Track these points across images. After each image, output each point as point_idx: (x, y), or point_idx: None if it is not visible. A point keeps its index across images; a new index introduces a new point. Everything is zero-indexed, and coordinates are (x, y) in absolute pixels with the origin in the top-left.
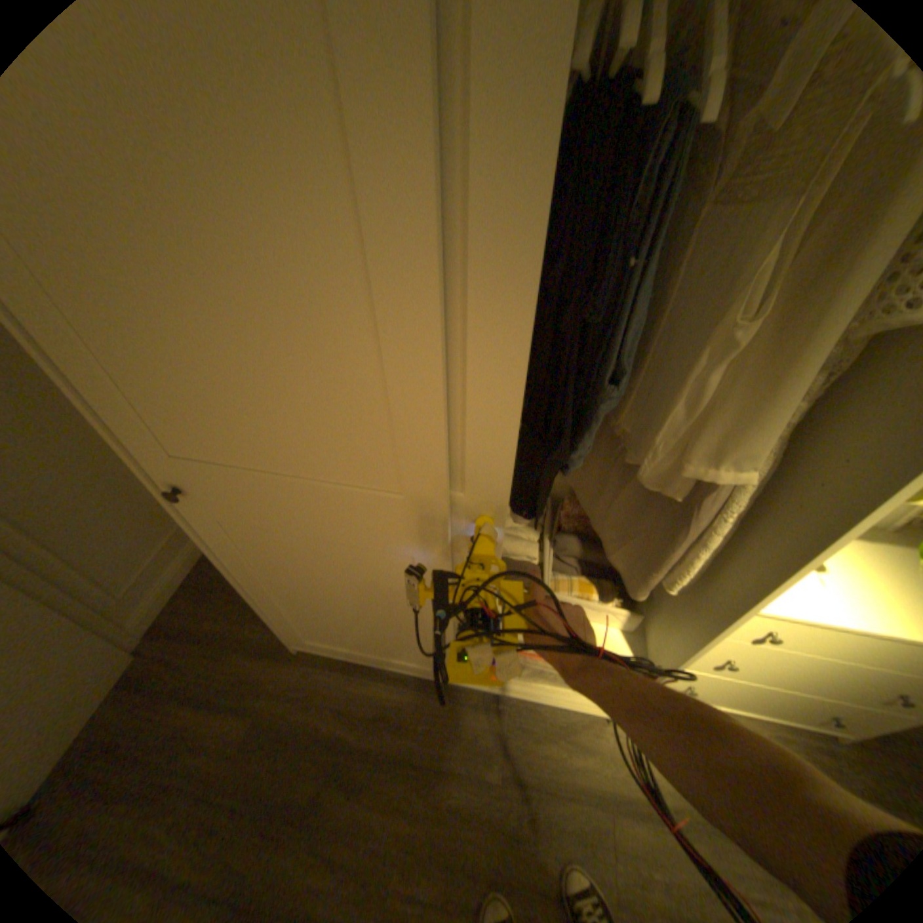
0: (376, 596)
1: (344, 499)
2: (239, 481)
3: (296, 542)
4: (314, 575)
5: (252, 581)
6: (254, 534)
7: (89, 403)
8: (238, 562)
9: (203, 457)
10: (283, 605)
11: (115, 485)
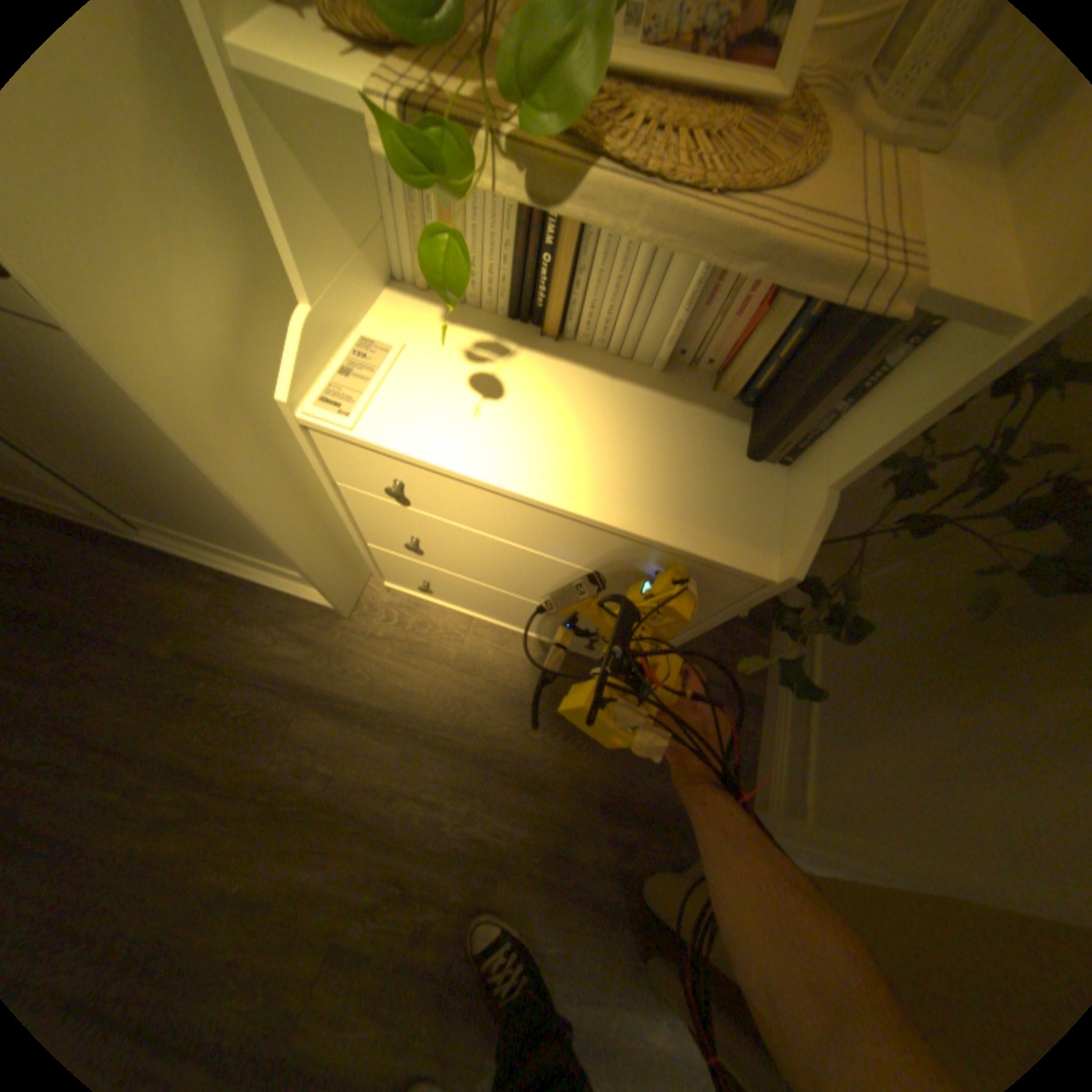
0: None
1: None
2: None
3: None
4: None
5: None
6: None
7: None
8: None
9: None
10: None
11: None
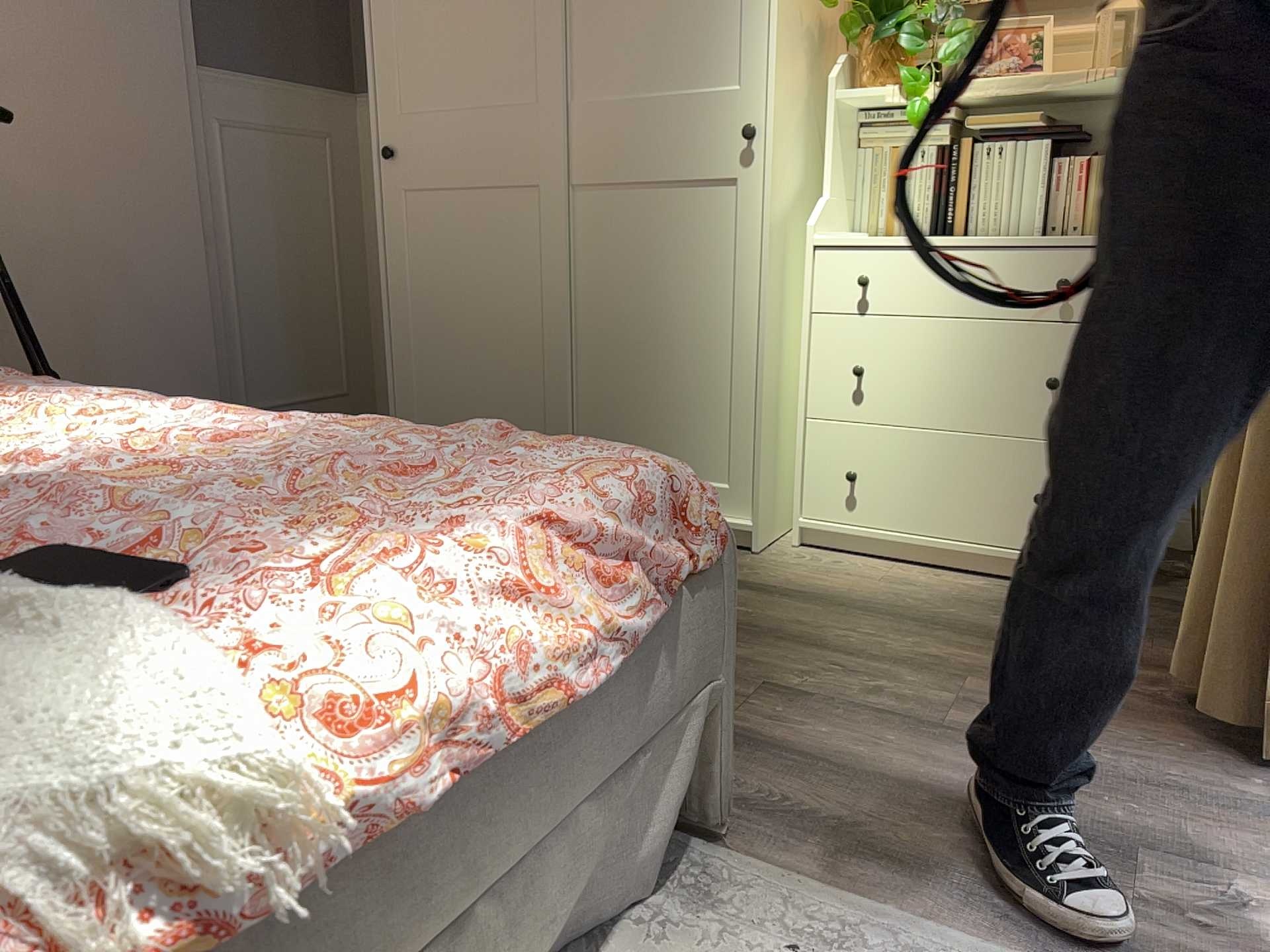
0: (506, 283)
1: (500, 123)
2: (438, 127)
3: (458, 205)
4: (460, 263)
5: (404, 297)
6: (428, 206)
7: (377, 73)
8: (402, 261)
9: (423, 109)
10: (418, 351)
11: (305, 301)
